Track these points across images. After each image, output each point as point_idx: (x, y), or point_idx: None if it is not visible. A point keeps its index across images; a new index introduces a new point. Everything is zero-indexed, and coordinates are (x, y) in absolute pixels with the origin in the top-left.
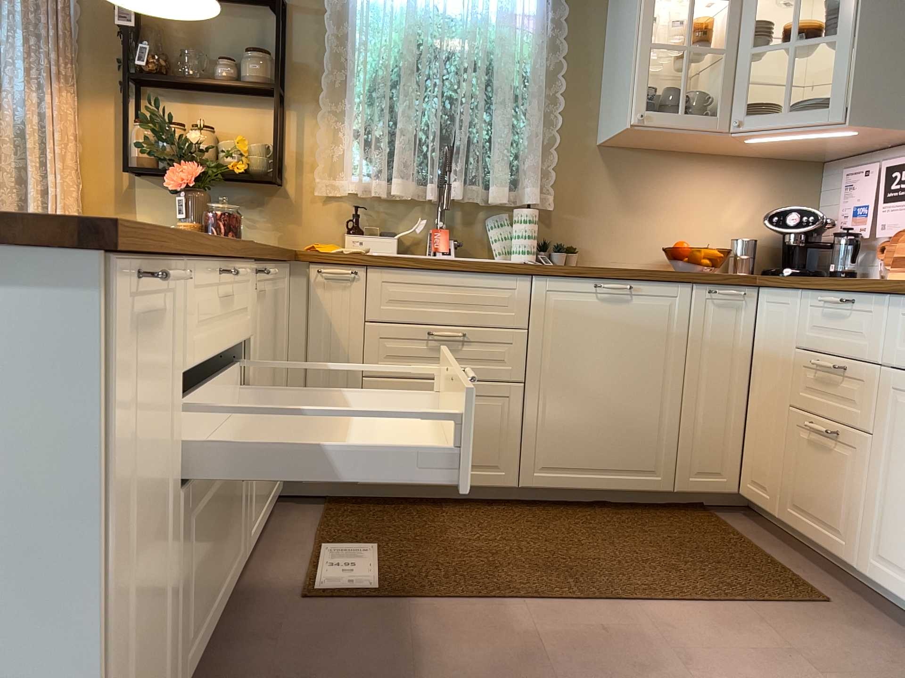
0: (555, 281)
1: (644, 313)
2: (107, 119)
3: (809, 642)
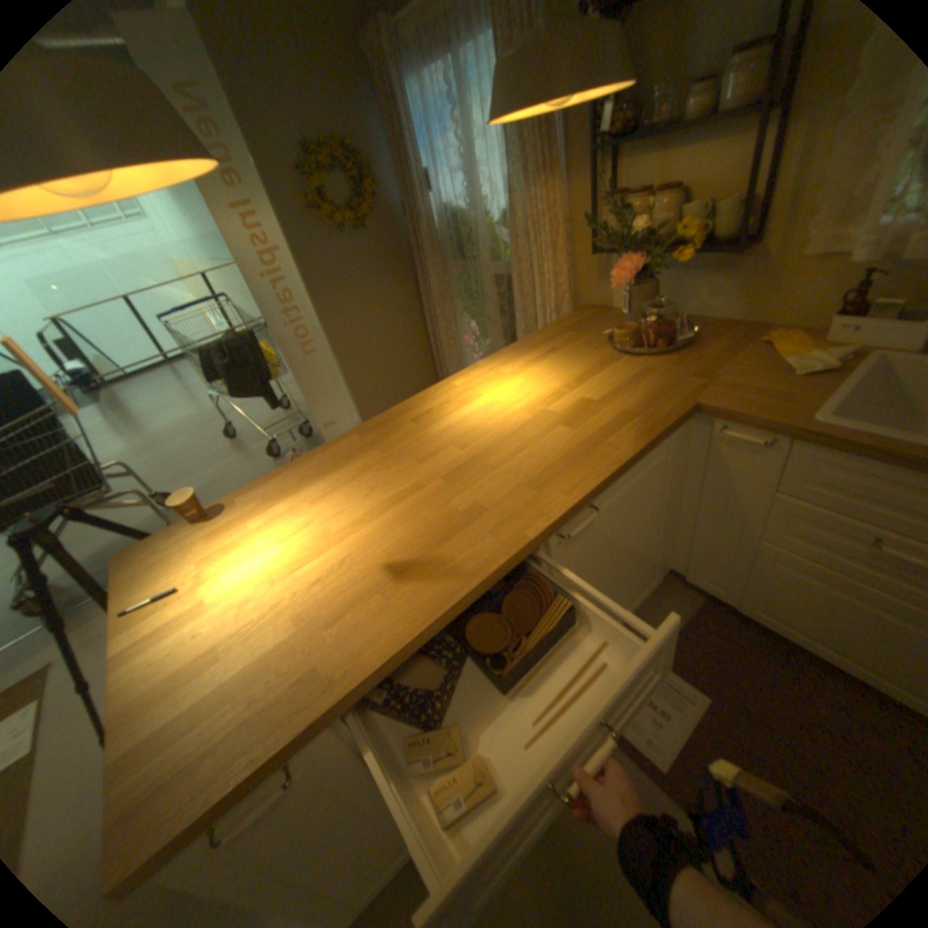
0: None
1: None
2: (586, 188)
3: None
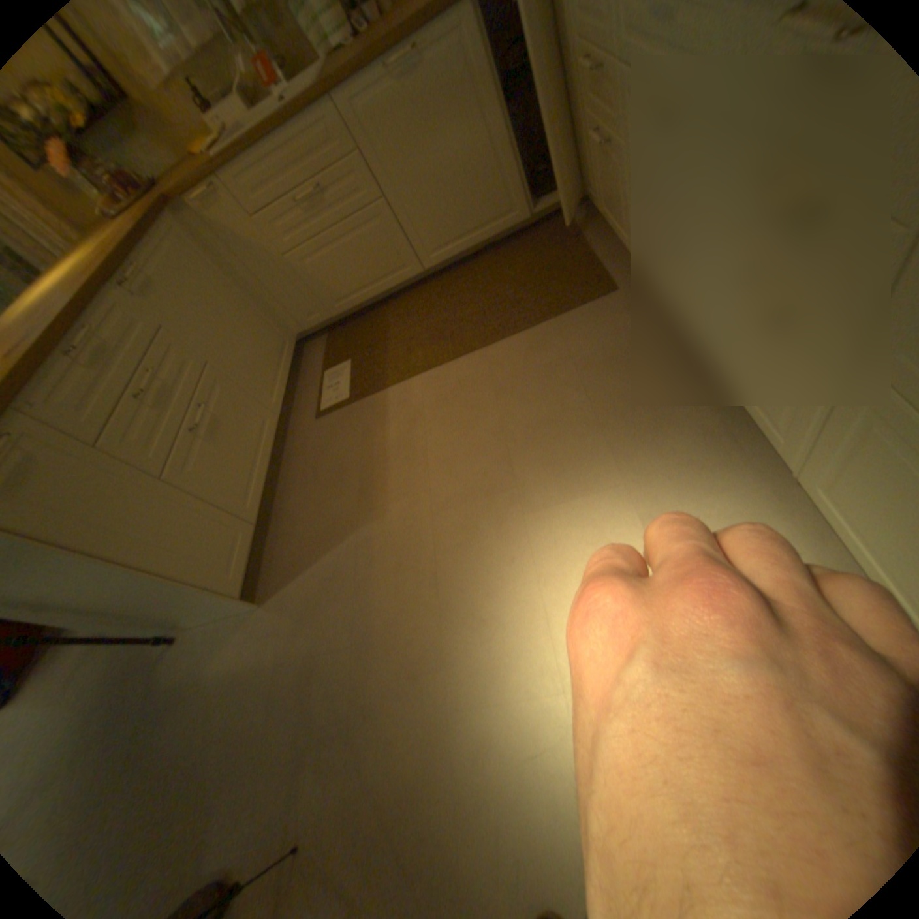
0: (349, 86)
1: (439, 66)
2: None
3: (585, 338)
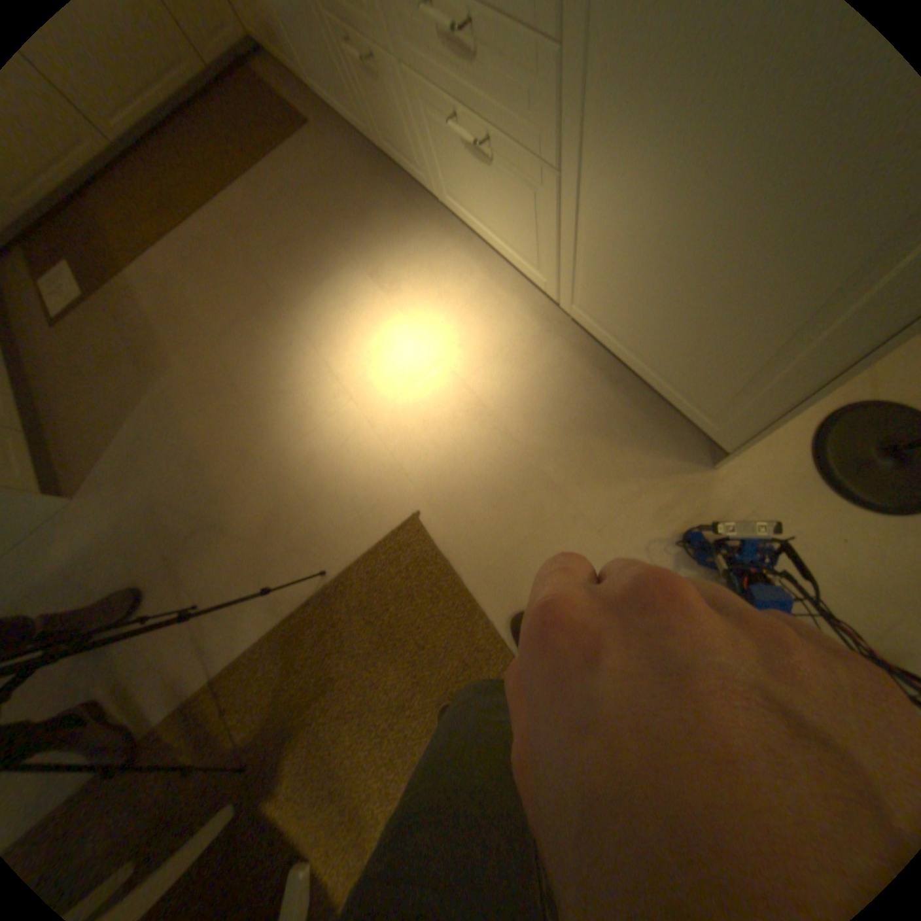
0: None
1: None
2: None
3: (293, 165)
